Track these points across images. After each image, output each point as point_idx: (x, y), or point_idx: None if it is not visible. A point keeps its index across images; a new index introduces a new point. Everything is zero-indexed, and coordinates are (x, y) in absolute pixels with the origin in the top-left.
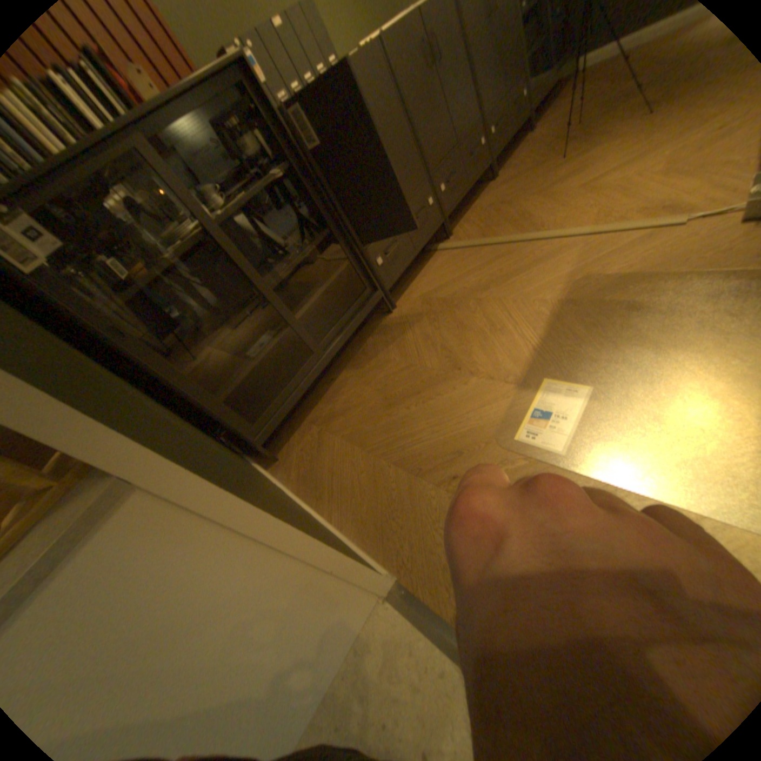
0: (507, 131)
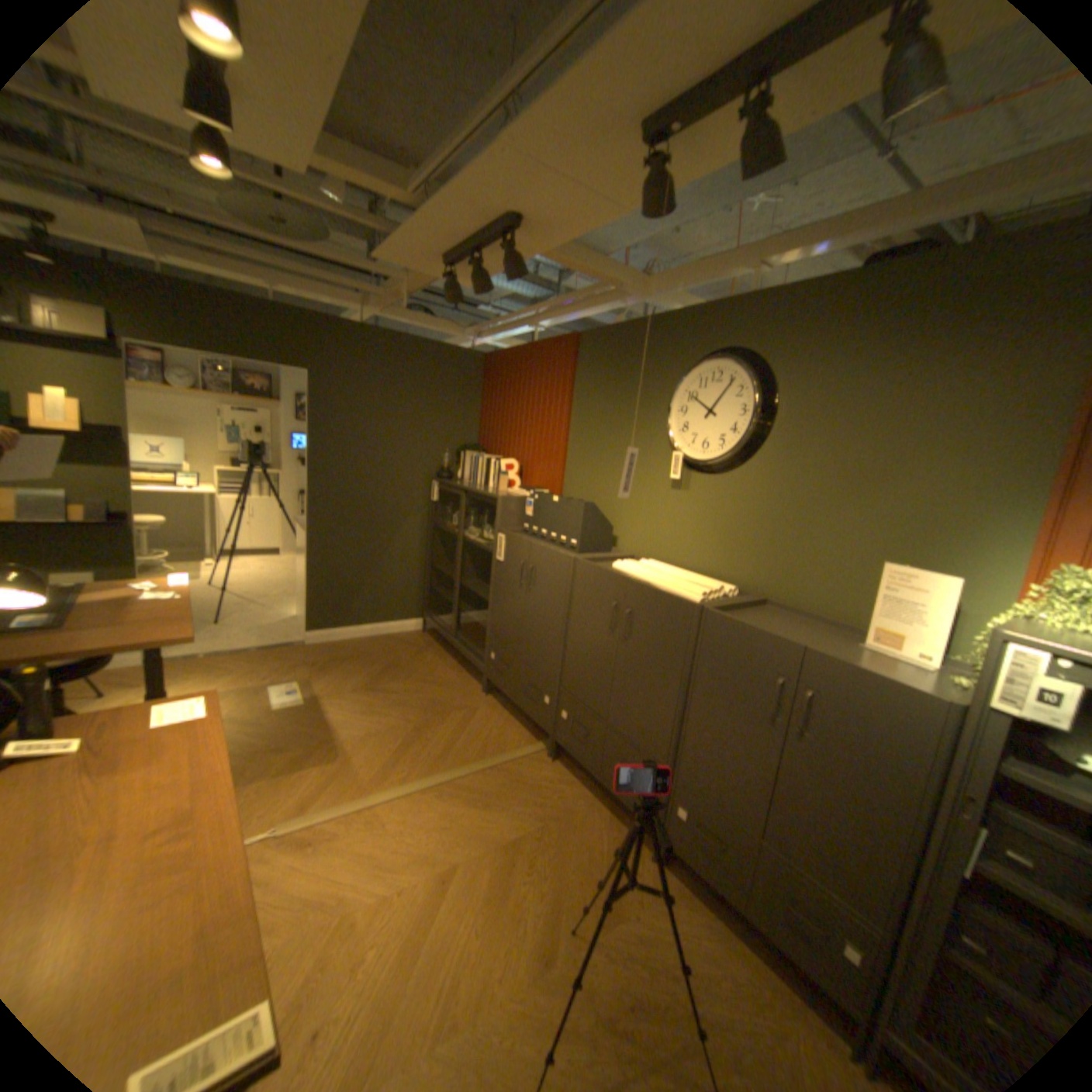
0: (718, 874)
